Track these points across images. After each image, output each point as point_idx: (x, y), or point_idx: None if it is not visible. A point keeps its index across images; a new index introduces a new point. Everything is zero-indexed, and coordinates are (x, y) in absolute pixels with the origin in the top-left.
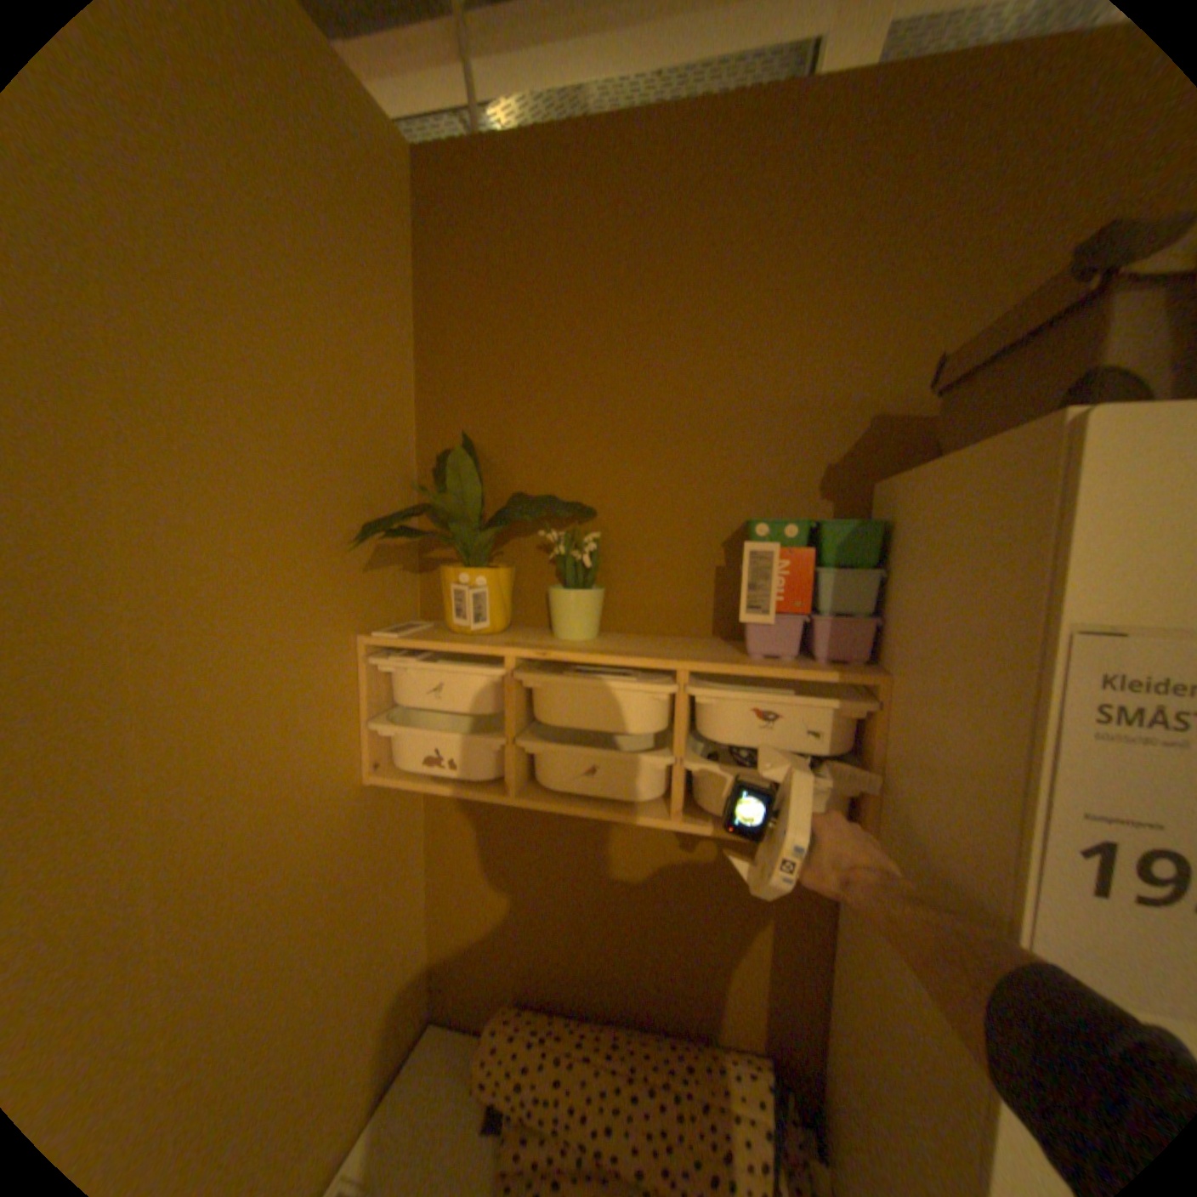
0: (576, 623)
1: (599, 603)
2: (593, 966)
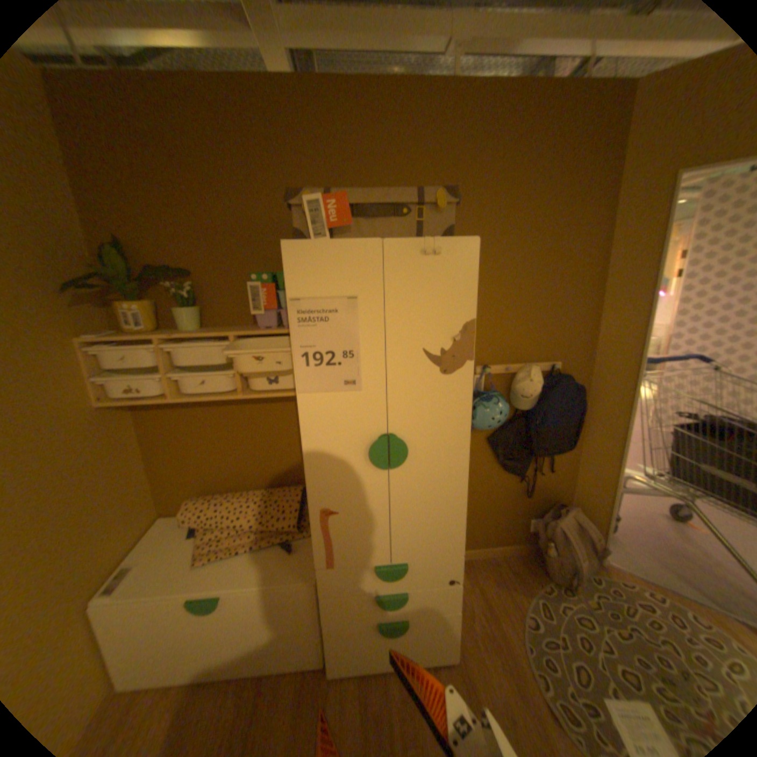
0: (186, 324)
1: (196, 314)
2: (229, 472)
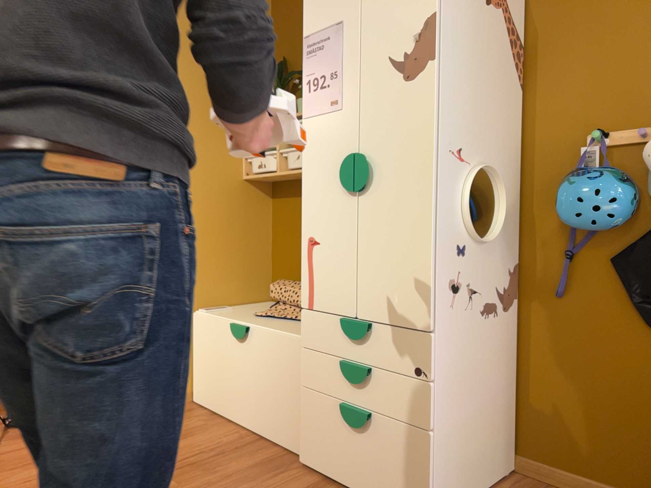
0: None
1: None
2: None
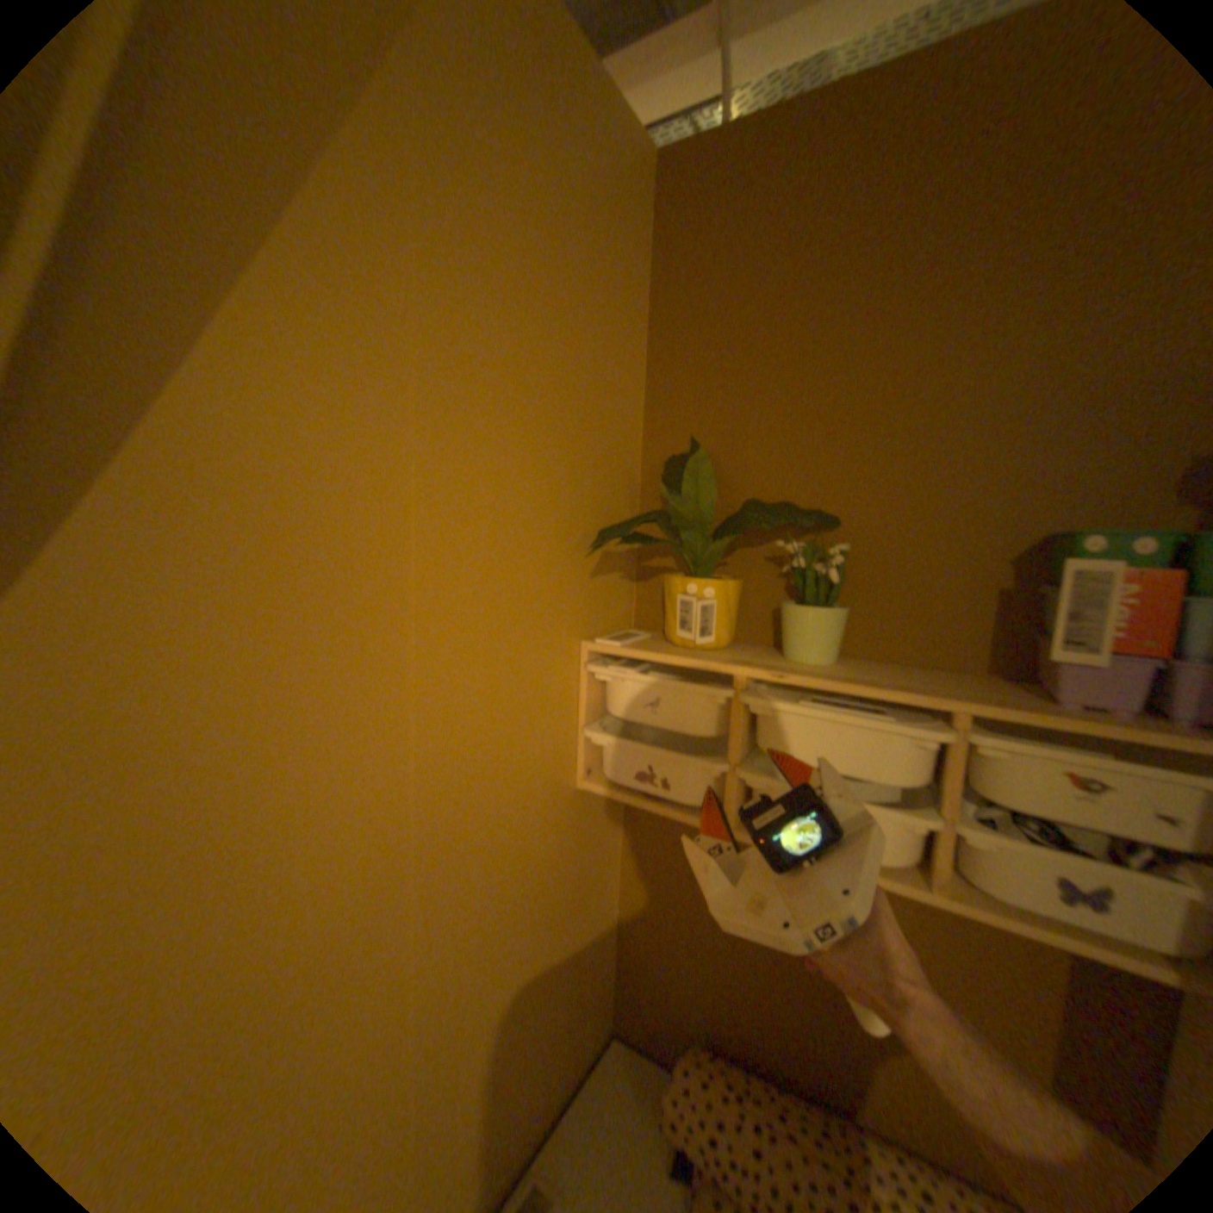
0: (814, 644)
1: (843, 623)
2: (800, 1030)
